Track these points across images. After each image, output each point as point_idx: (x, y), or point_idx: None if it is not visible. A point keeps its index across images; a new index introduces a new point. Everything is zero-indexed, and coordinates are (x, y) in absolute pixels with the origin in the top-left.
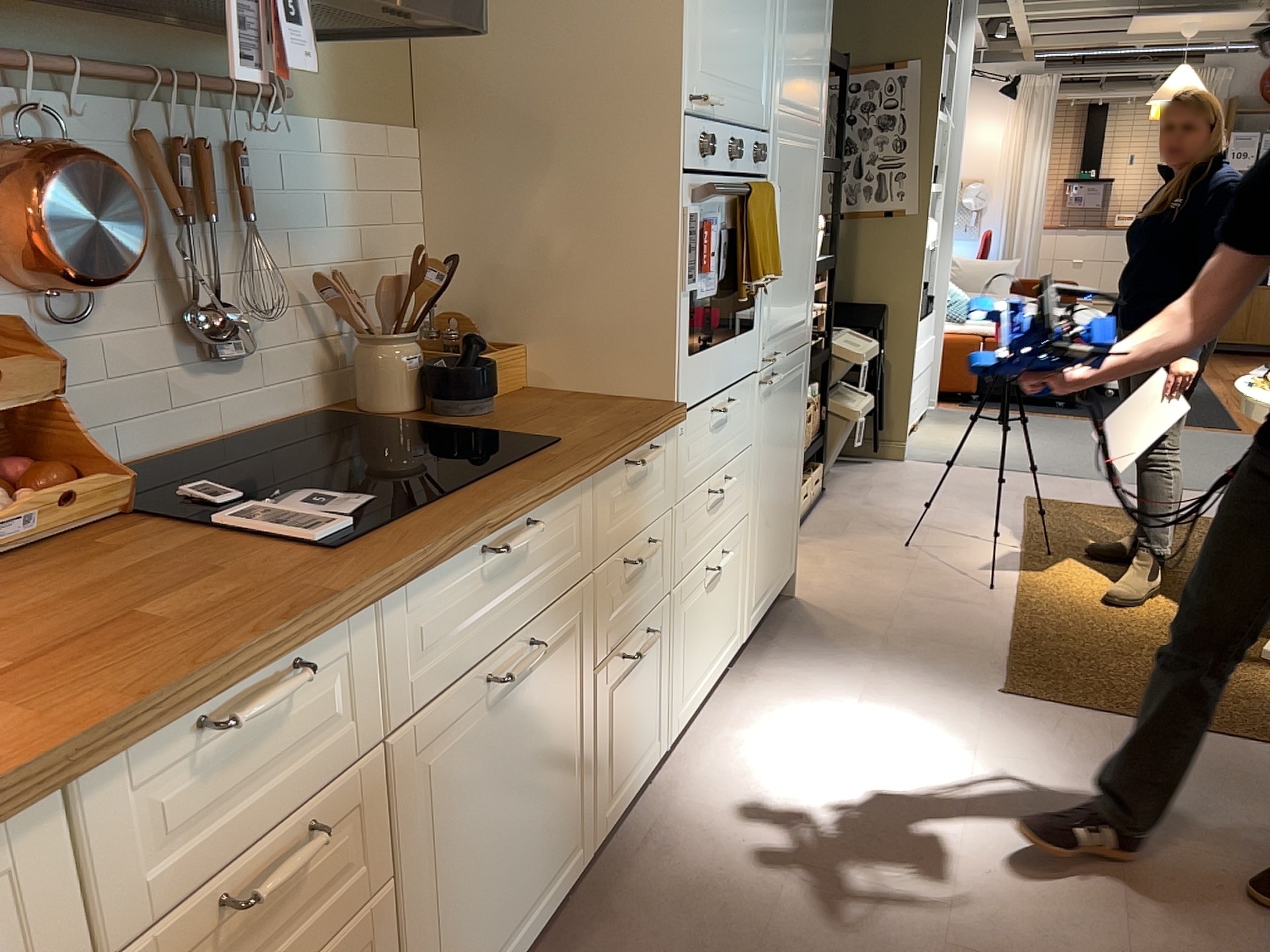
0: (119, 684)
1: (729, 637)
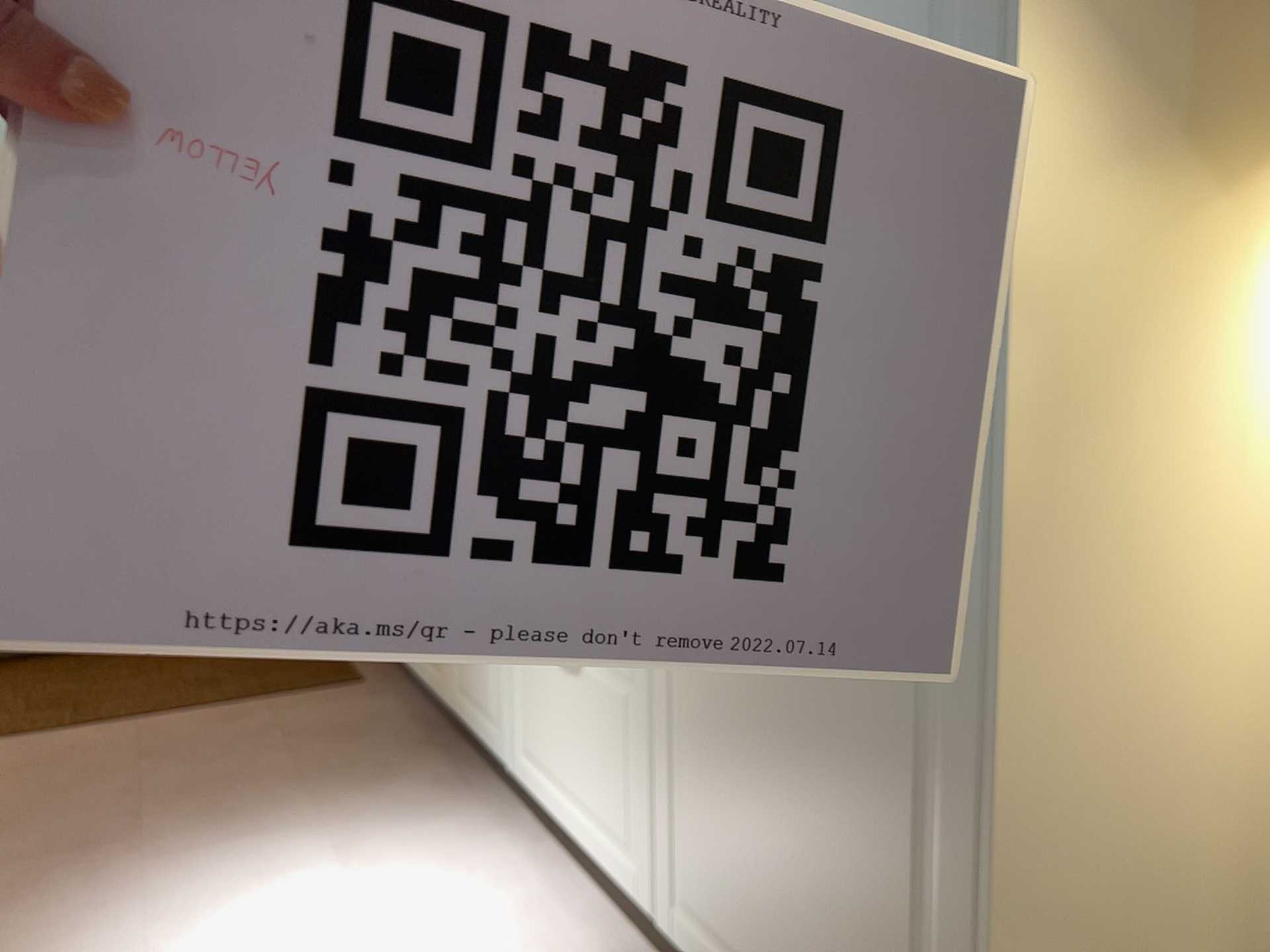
0: None
1: (619, 845)
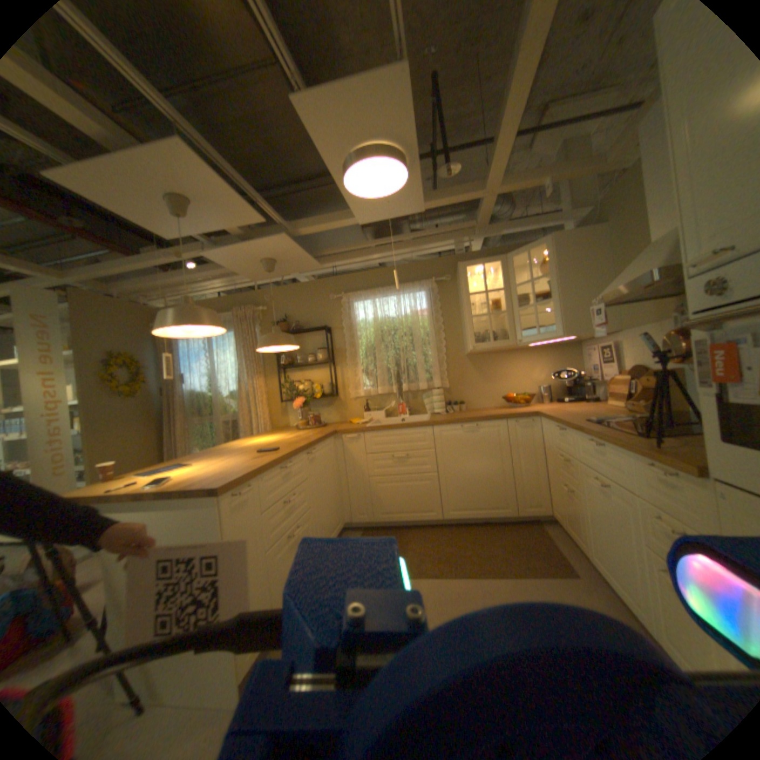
0: (556, 415)
1: None
